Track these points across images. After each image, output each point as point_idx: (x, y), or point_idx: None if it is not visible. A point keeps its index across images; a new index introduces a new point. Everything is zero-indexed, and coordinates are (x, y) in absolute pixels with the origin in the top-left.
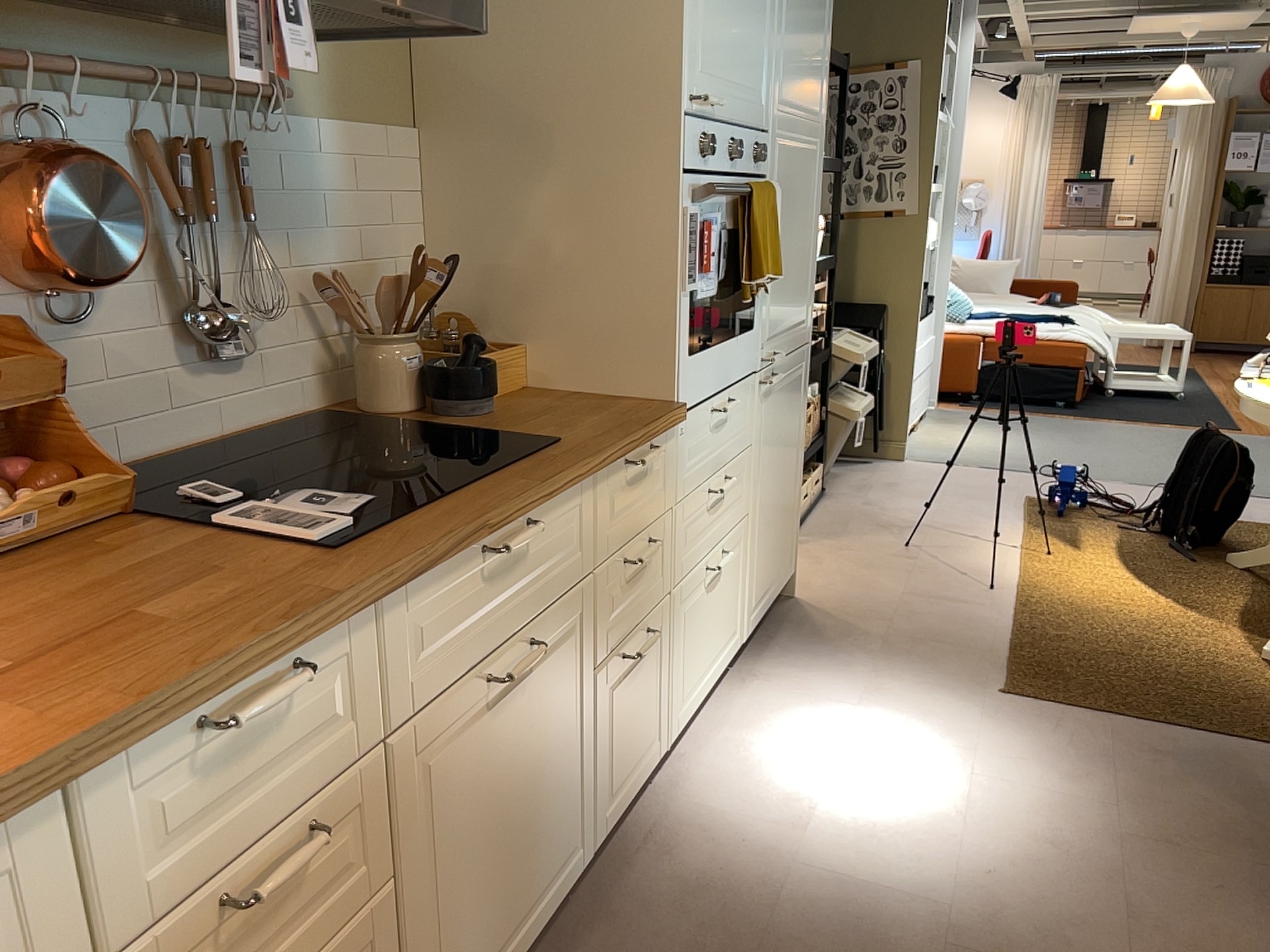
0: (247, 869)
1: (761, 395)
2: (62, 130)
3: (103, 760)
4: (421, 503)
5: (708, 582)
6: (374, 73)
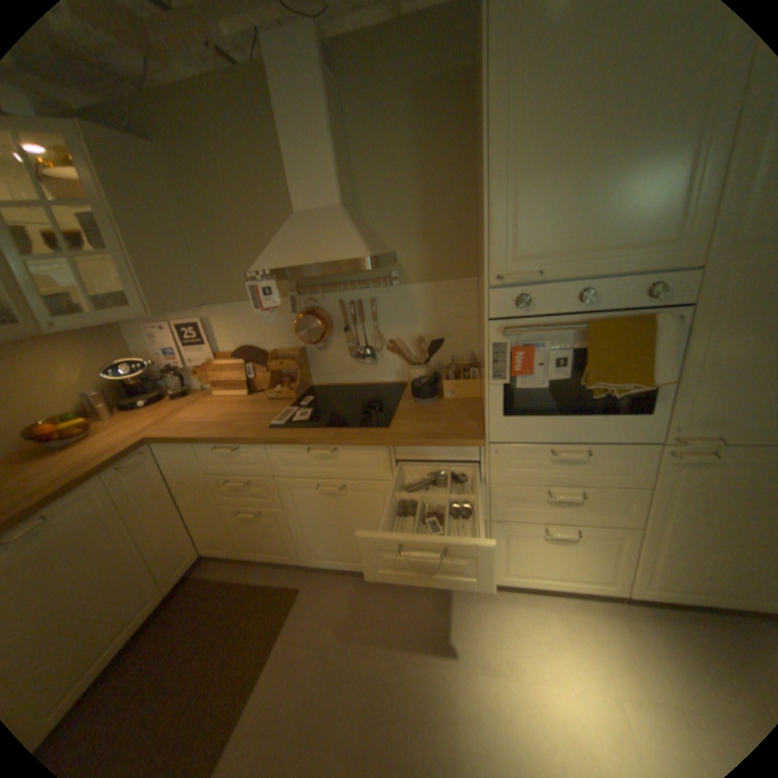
0: (234, 480)
1: (672, 462)
2: (319, 303)
3: (192, 444)
4: (309, 427)
5: (551, 538)
6: (448, 258)
